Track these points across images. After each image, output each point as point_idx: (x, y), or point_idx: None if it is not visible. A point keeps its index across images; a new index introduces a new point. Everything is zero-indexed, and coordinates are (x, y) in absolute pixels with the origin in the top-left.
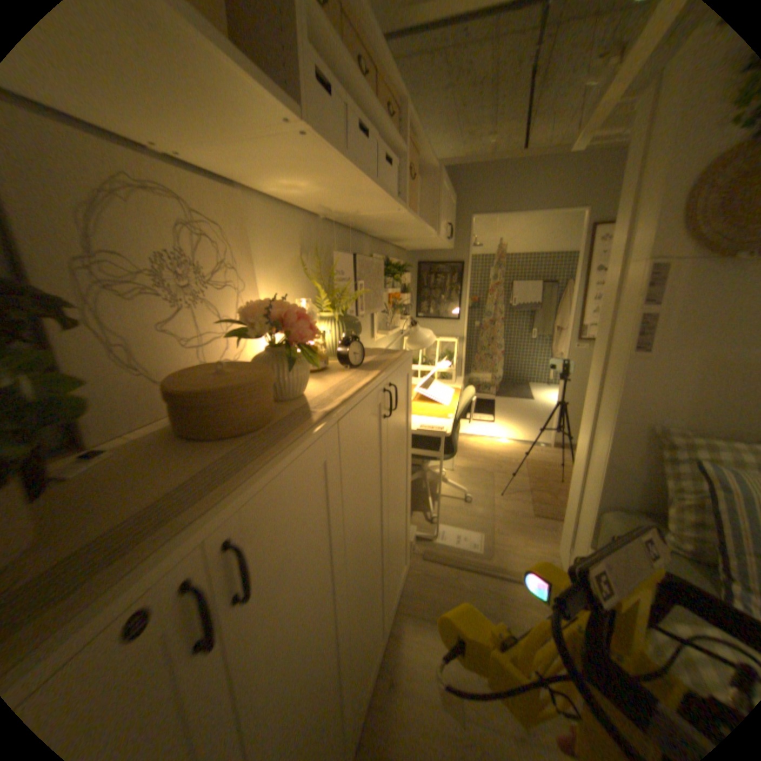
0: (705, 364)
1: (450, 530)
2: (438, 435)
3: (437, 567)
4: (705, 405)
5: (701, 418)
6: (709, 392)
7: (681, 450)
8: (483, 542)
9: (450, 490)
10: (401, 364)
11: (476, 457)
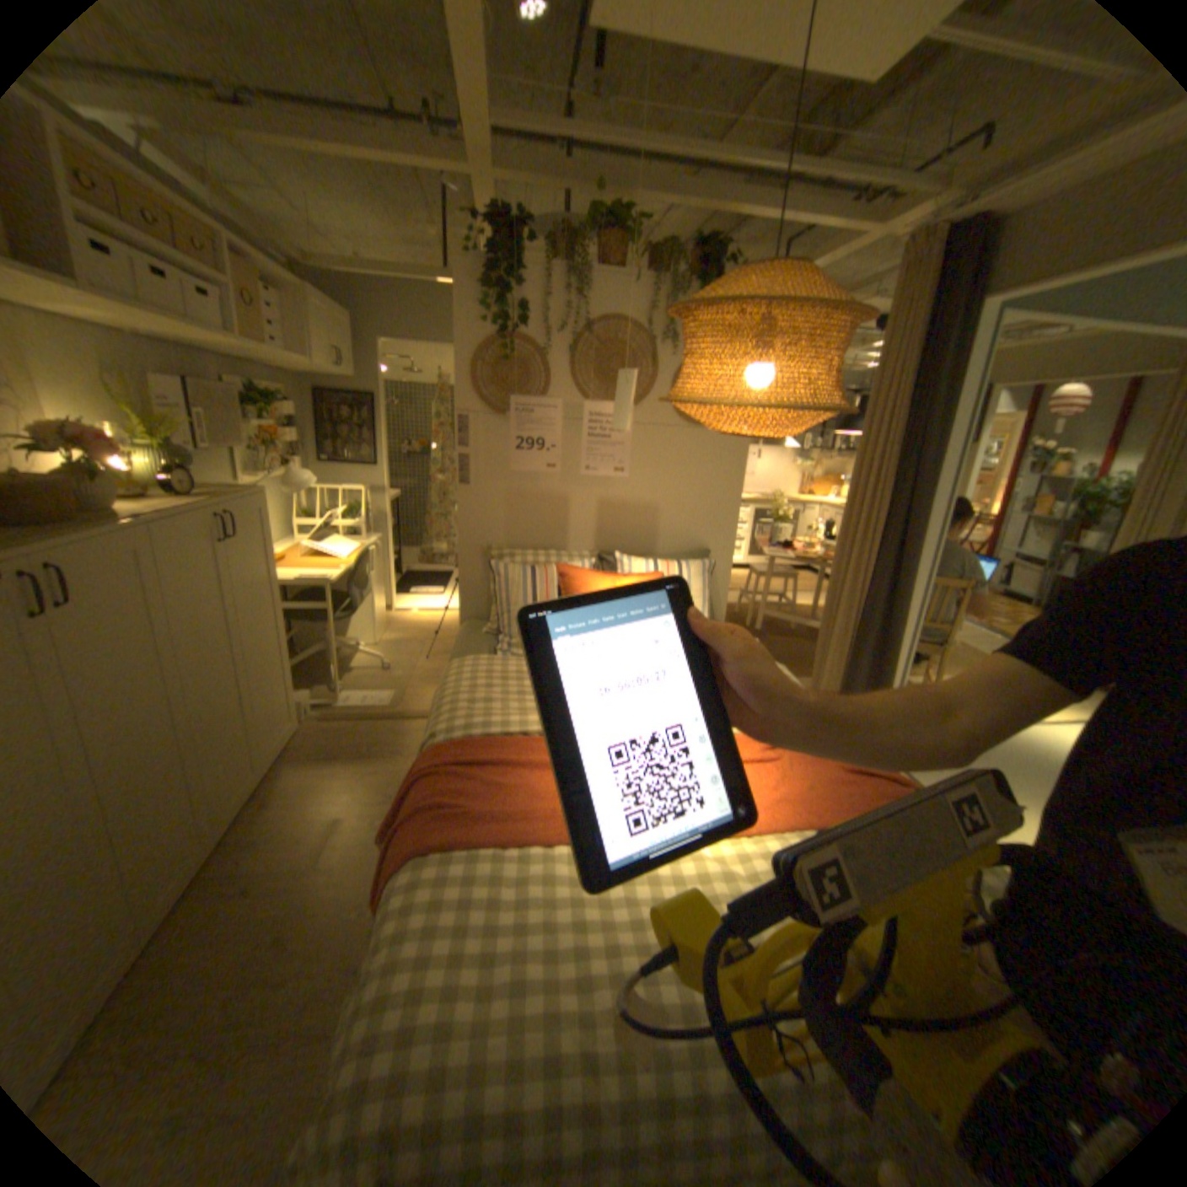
0: (508, 494)
1: (357, 693)
2: (322, 583)
3: (334, 723)
4: (514, 526)
5: (514, 536)
6: (514, 516)
7: (496, 560)
8: (393, 697)
9: (368, 662)
10: (246, 496)
11: (410, 629)
